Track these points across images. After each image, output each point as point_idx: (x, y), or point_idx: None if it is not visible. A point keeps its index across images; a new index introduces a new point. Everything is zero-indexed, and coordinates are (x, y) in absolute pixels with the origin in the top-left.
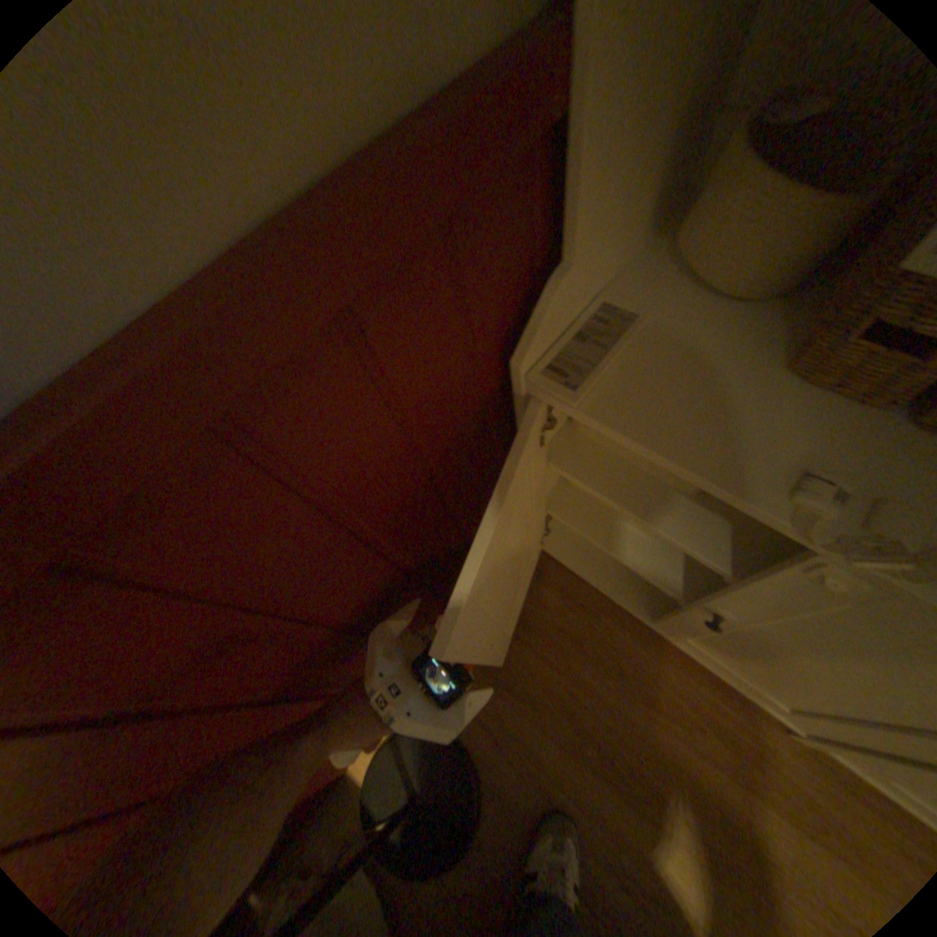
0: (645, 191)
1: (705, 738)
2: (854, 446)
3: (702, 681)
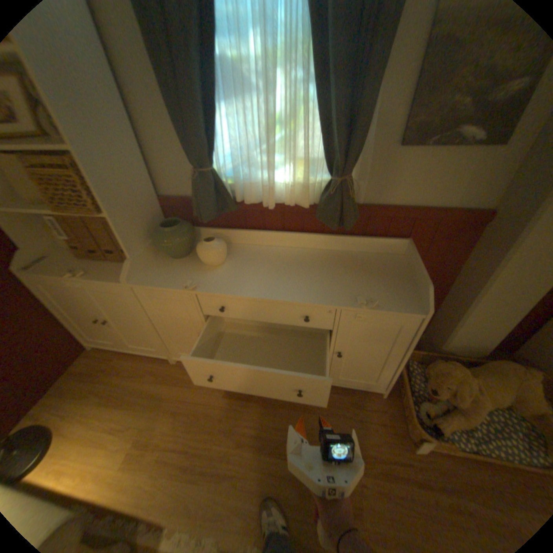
0: (41, 236)
1: (143, 377)
2: (77, 265)
3: (145, 362)
